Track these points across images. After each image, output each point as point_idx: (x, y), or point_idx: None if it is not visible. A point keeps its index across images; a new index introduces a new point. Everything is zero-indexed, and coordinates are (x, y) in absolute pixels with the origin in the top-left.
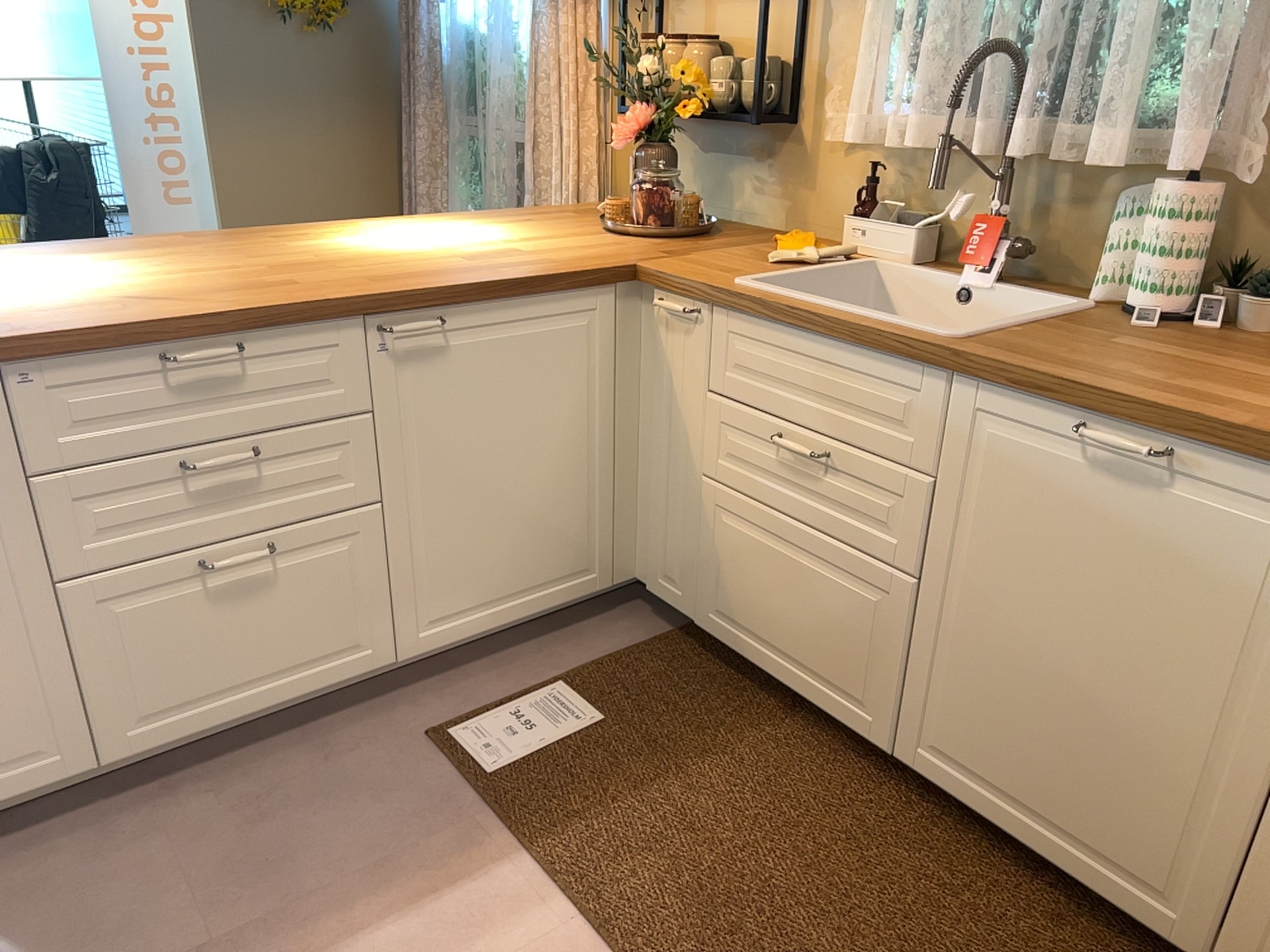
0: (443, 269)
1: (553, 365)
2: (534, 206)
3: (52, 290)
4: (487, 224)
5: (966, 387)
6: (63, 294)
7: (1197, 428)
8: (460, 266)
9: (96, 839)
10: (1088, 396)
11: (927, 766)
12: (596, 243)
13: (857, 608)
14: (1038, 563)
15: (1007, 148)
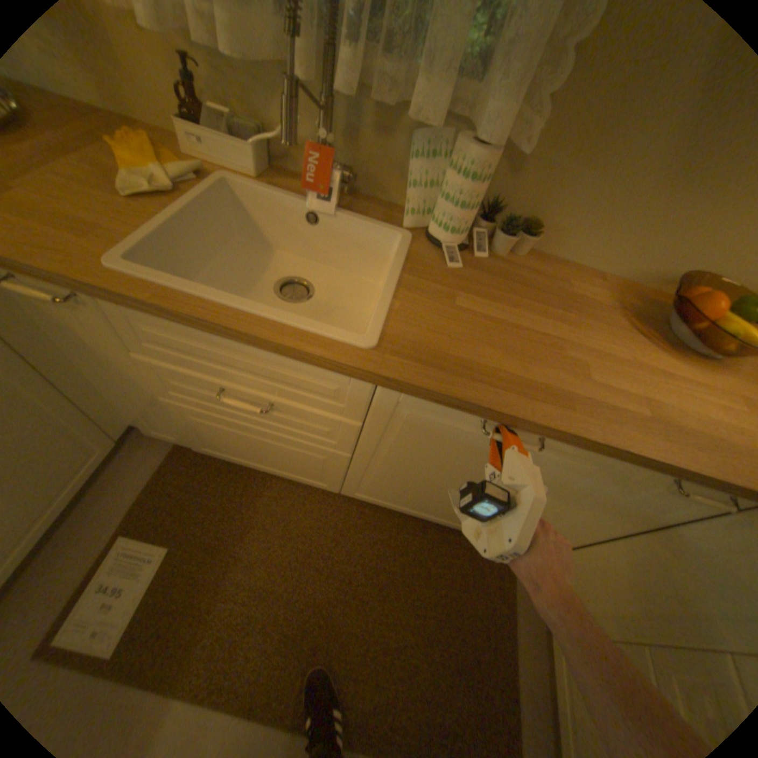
0: None
1: None
2: None
3: None
4: None
5: (392, 391)
6: None
7: (575, 440)
8: None
9: None
10: (499, 416)
11: (360, 498)
12: None
13: (311, 459)
14: (435, 461)
15: (338, 77)
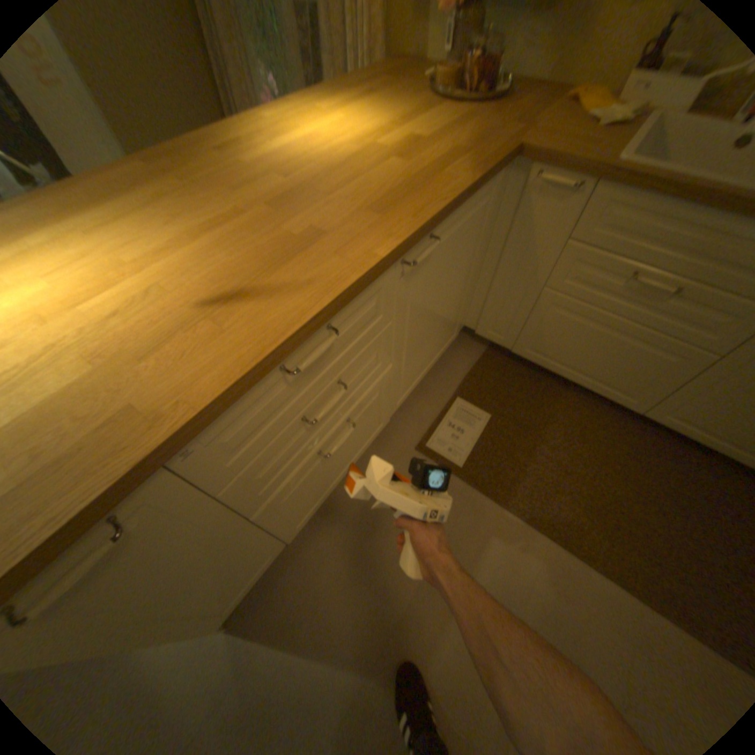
0: (405, 177)
1: (470, 236)
2: (330, 62)
3: (102, 298)
4: (351, 98)
5: None
6: (122, 305)
7: None
8: (412, 169)
9: (299, 571)
10: None
11: (670, 423)
12: (457, 113)
13: (657, 362)
14: None
15: None
